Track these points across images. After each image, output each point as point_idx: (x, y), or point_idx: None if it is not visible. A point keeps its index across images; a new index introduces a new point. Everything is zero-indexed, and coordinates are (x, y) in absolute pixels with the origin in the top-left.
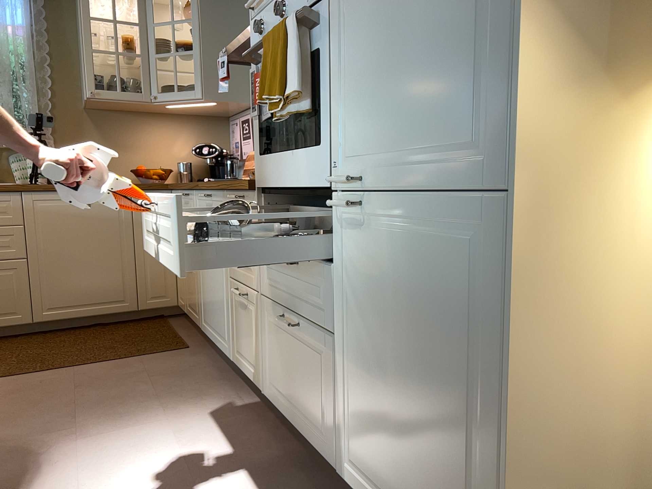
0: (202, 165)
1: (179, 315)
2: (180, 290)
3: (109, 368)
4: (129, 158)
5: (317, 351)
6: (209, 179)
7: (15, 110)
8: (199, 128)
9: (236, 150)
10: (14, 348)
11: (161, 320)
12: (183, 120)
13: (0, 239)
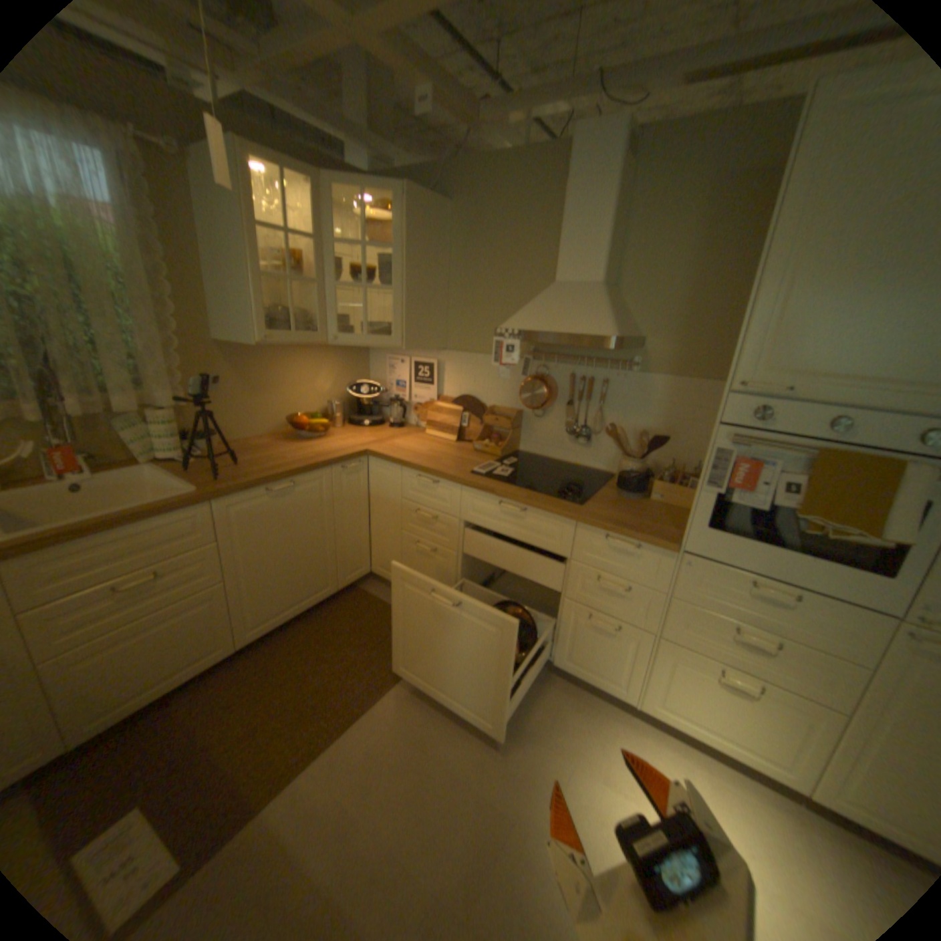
0: (344, 402)
1: (365, 579)
2: (384, 563)
3: (407, 698)
4: (271, 404)
5: (794, 713)
6: (372, 425)
7: (116, 351)
8: (342, 358)
9: (400, 392)
10: (237, 697)
11: (358, 593)
12: (327, 351)
13: (188, 571)
